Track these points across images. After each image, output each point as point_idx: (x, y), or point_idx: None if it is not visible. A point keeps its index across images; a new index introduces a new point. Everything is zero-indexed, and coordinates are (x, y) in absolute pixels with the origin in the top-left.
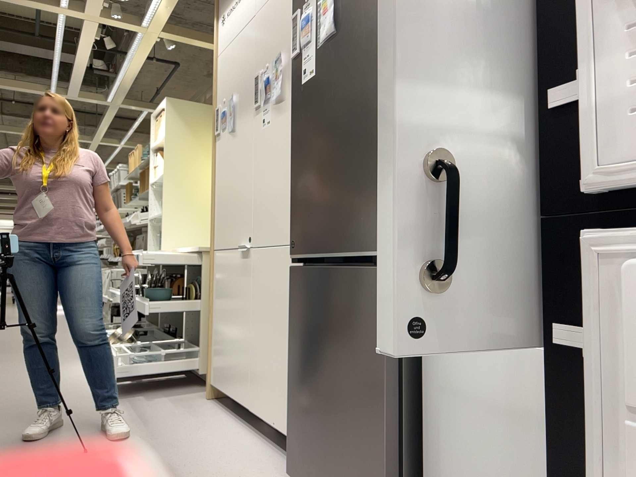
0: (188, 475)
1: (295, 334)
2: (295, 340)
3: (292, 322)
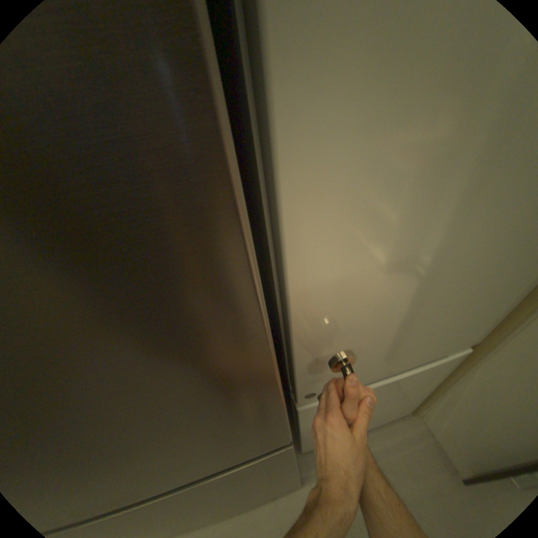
0: None
1: None
2: None
3: None
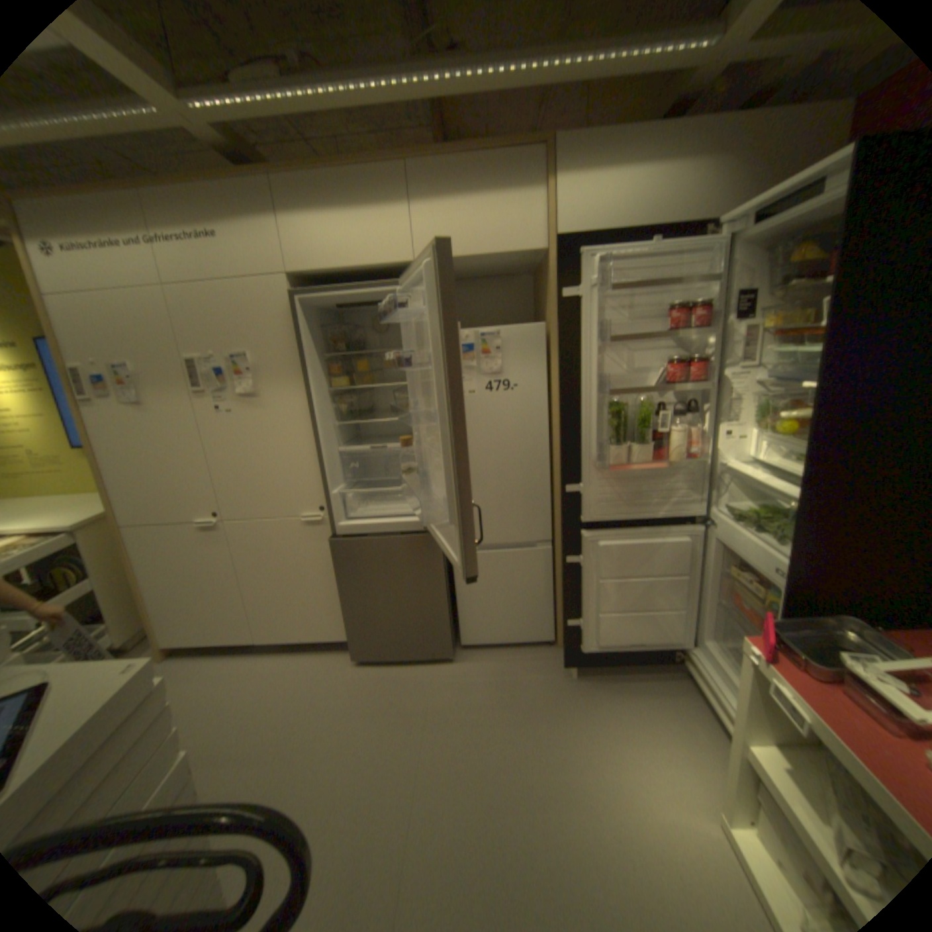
0: (280, 711)
1: (346, 580)
2: (347, 583)
3: (340, 573)
